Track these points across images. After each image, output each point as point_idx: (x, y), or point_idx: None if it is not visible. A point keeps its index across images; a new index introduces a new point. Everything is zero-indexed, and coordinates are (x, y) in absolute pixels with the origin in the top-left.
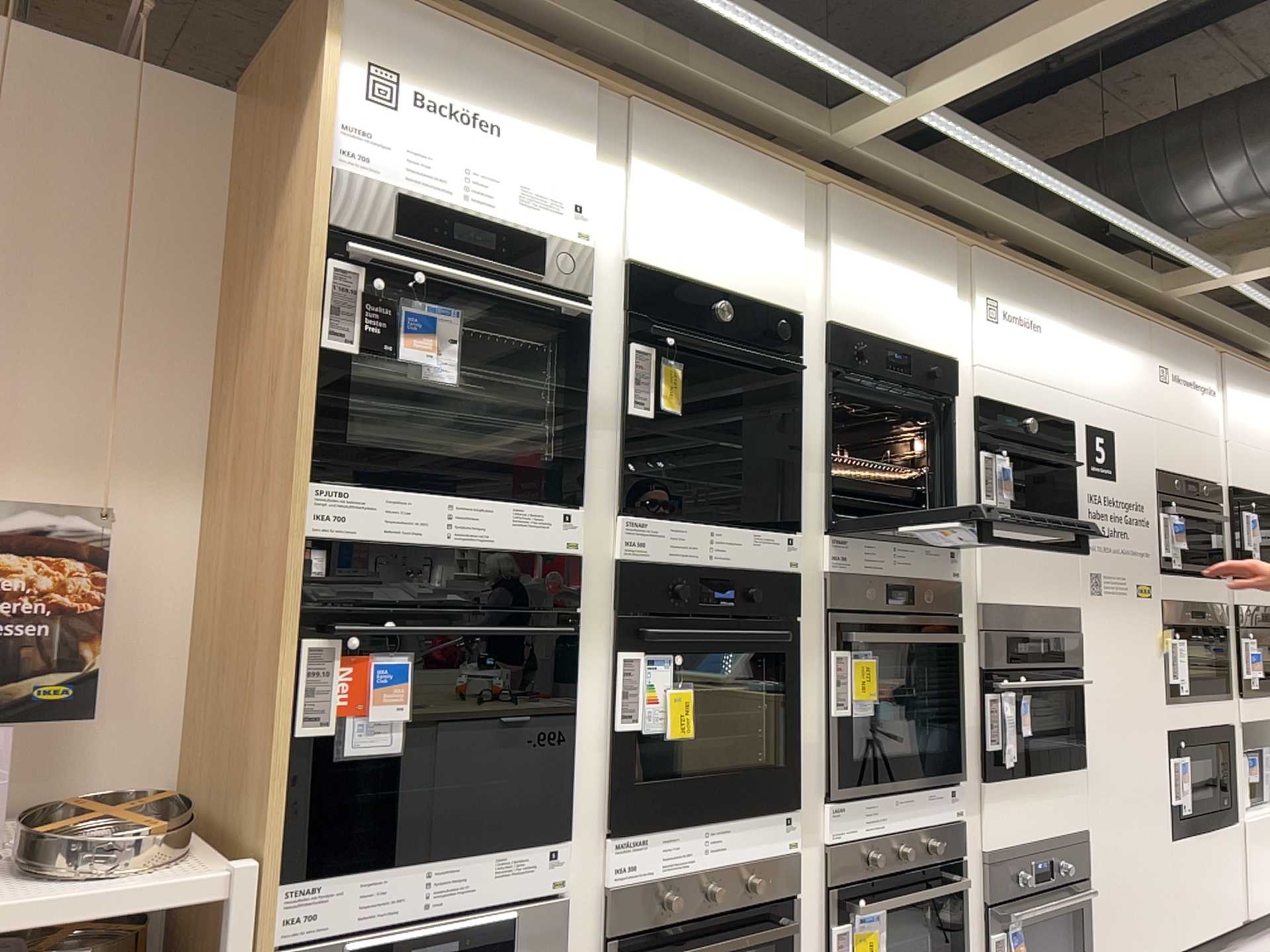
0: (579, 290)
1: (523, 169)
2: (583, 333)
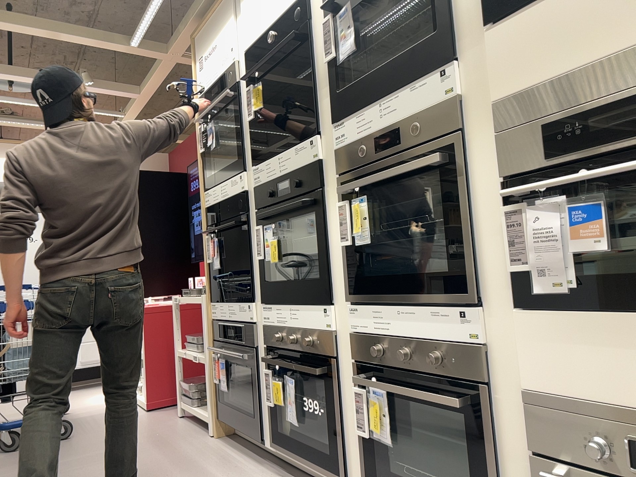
0: (232, 80)
1: (218, 49)
2: (235, 97)
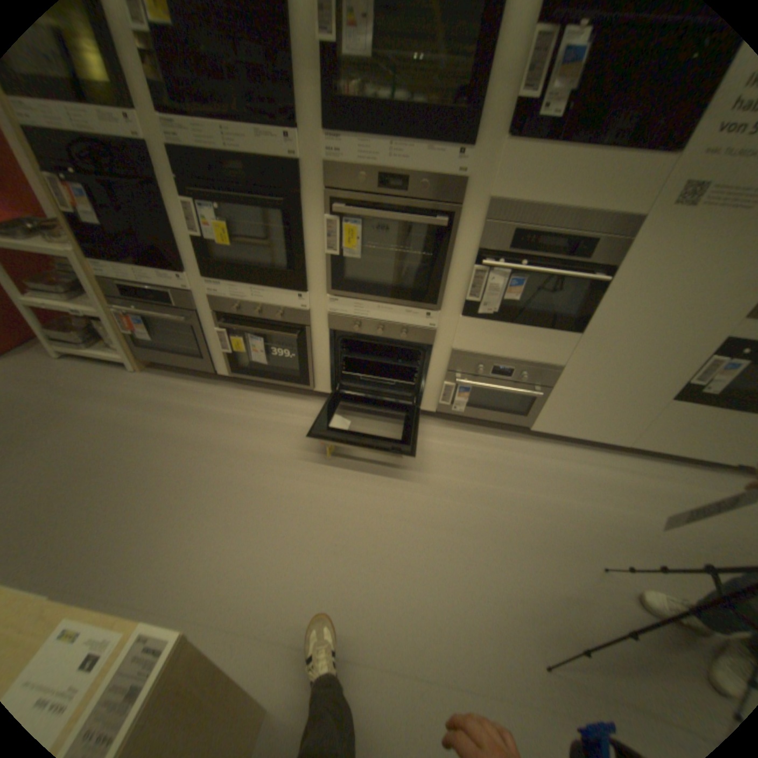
0: None
1: None
2: None
